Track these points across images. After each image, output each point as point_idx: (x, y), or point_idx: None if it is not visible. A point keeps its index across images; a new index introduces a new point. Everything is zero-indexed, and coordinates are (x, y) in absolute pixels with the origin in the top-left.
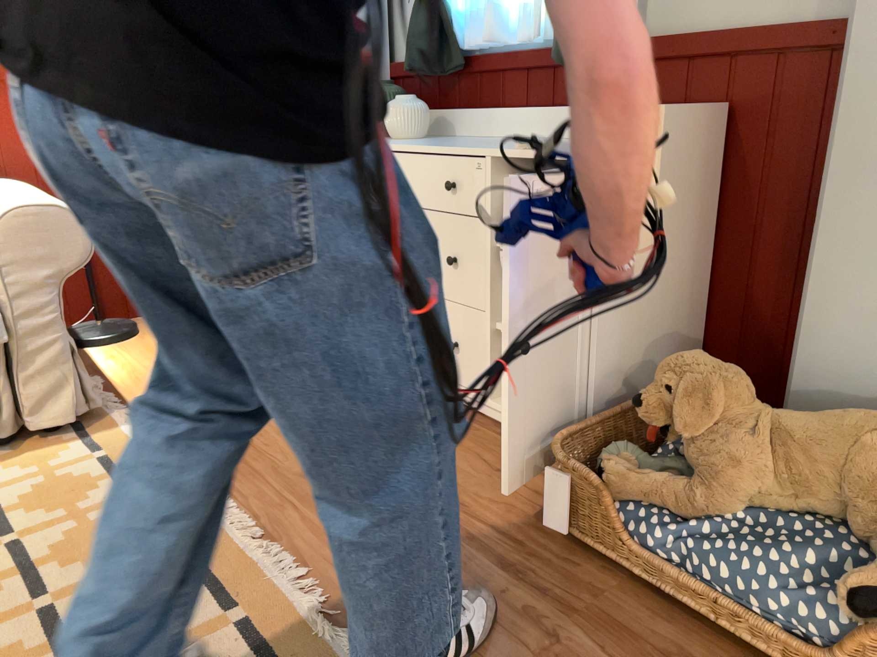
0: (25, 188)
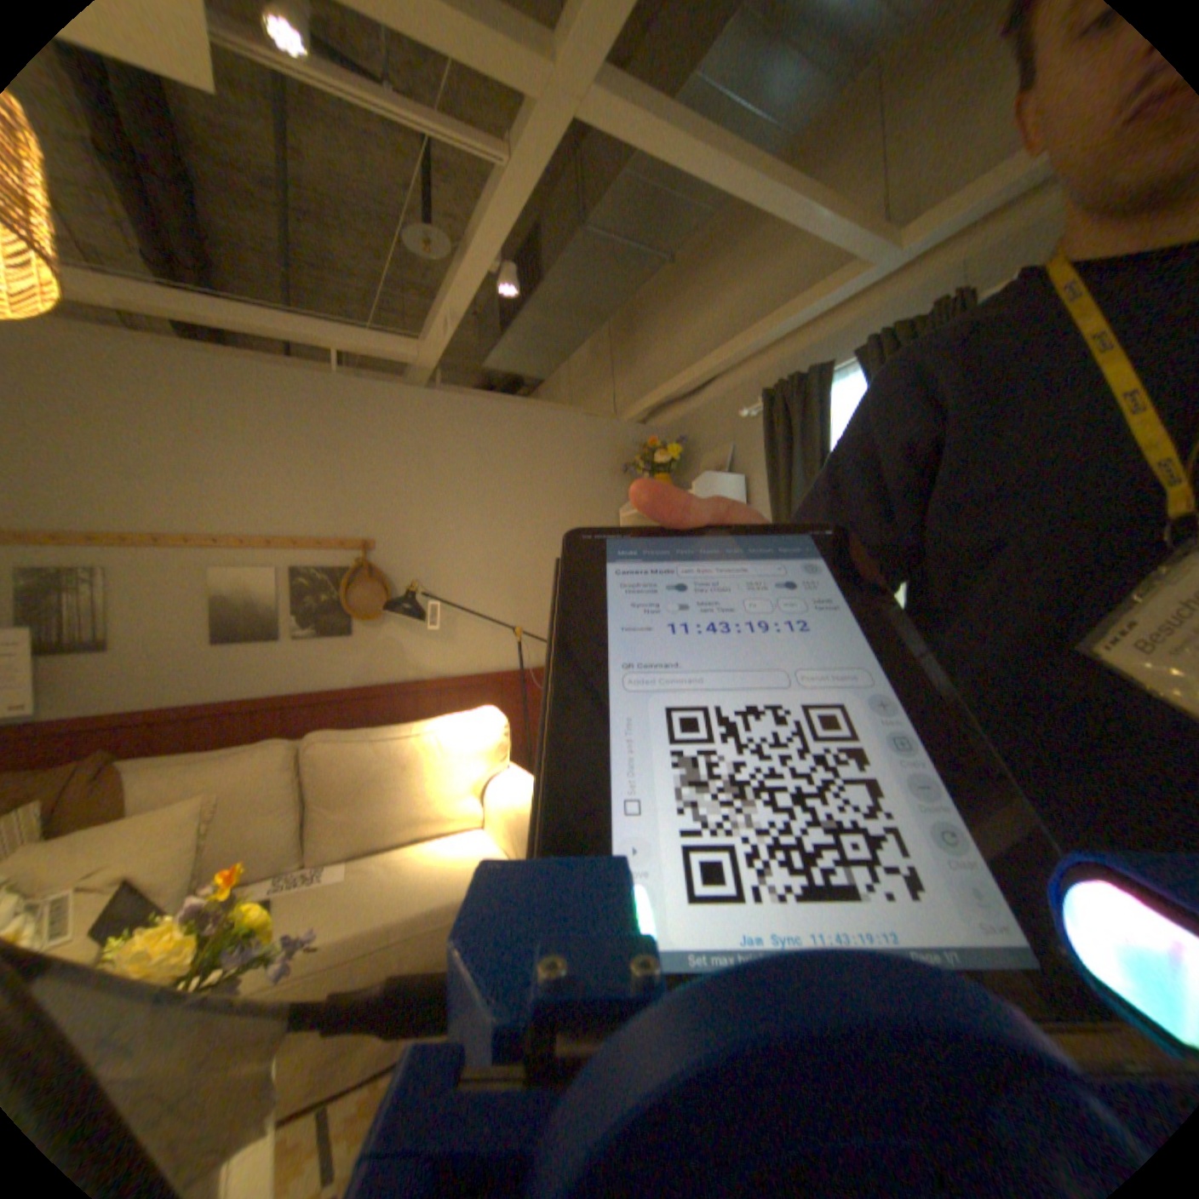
0: (518, 772)
